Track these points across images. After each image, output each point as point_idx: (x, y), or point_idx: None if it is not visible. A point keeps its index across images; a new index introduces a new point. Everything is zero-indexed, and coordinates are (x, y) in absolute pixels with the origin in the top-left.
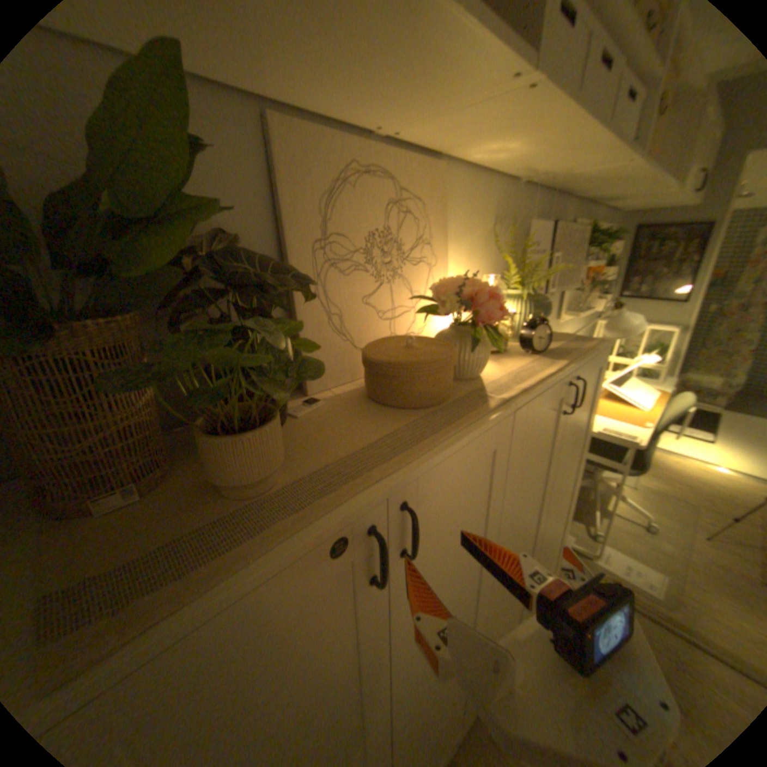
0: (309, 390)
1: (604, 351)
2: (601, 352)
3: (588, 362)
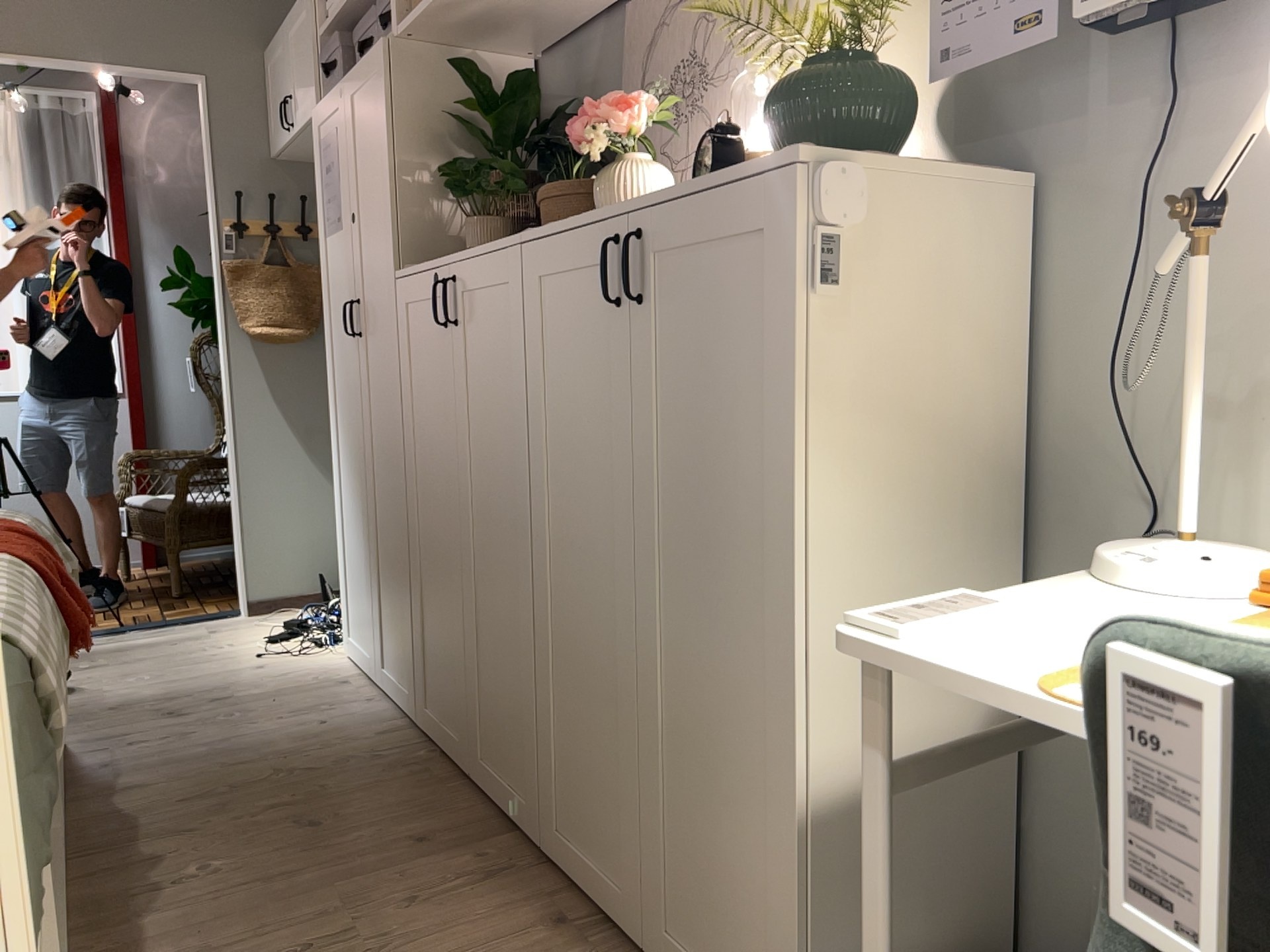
0: None
1: (755, 182)
2: (741, 185)
3: (673, 205)
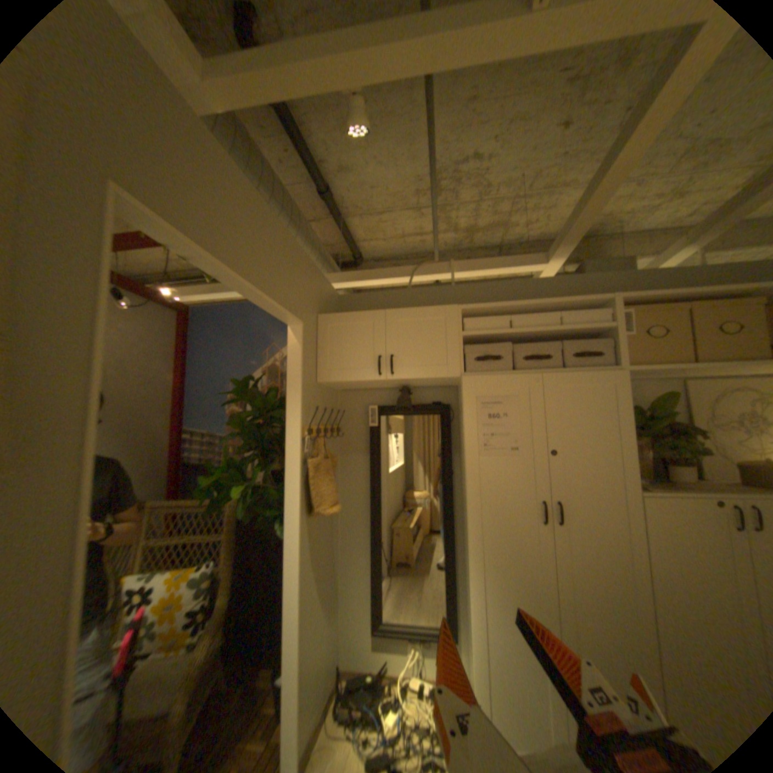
0: (705, 480)
1: None
2: None
3: None
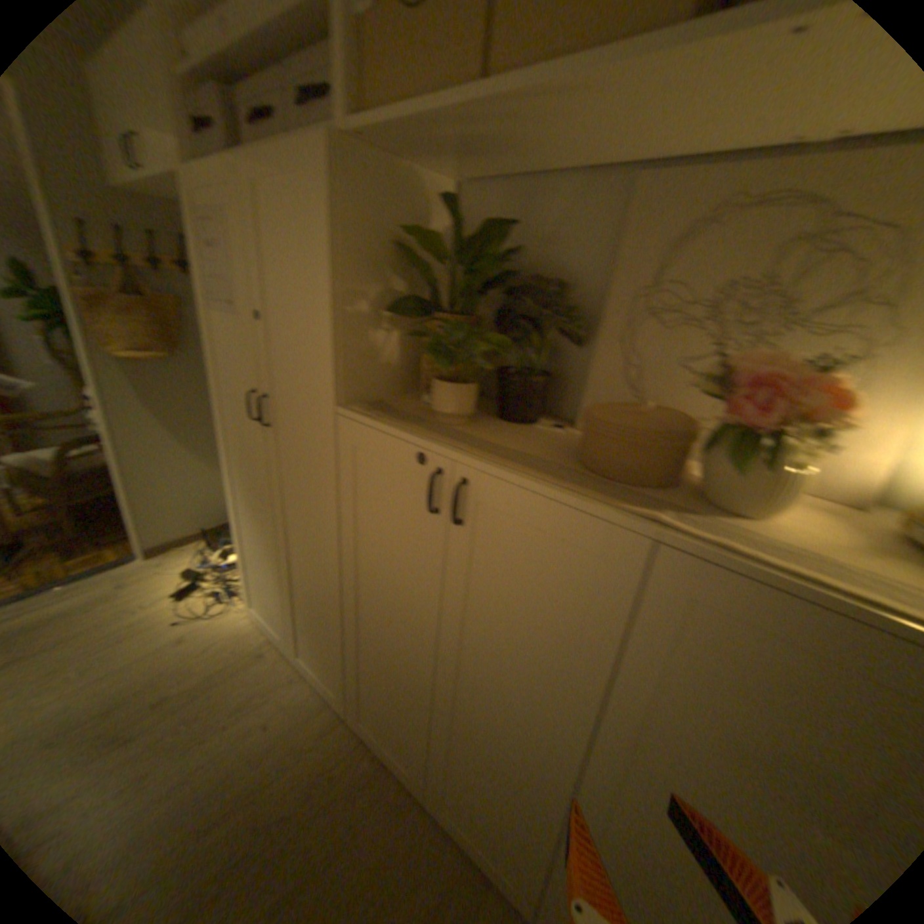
0: (574, 424)
1: None
2: None
3: None
